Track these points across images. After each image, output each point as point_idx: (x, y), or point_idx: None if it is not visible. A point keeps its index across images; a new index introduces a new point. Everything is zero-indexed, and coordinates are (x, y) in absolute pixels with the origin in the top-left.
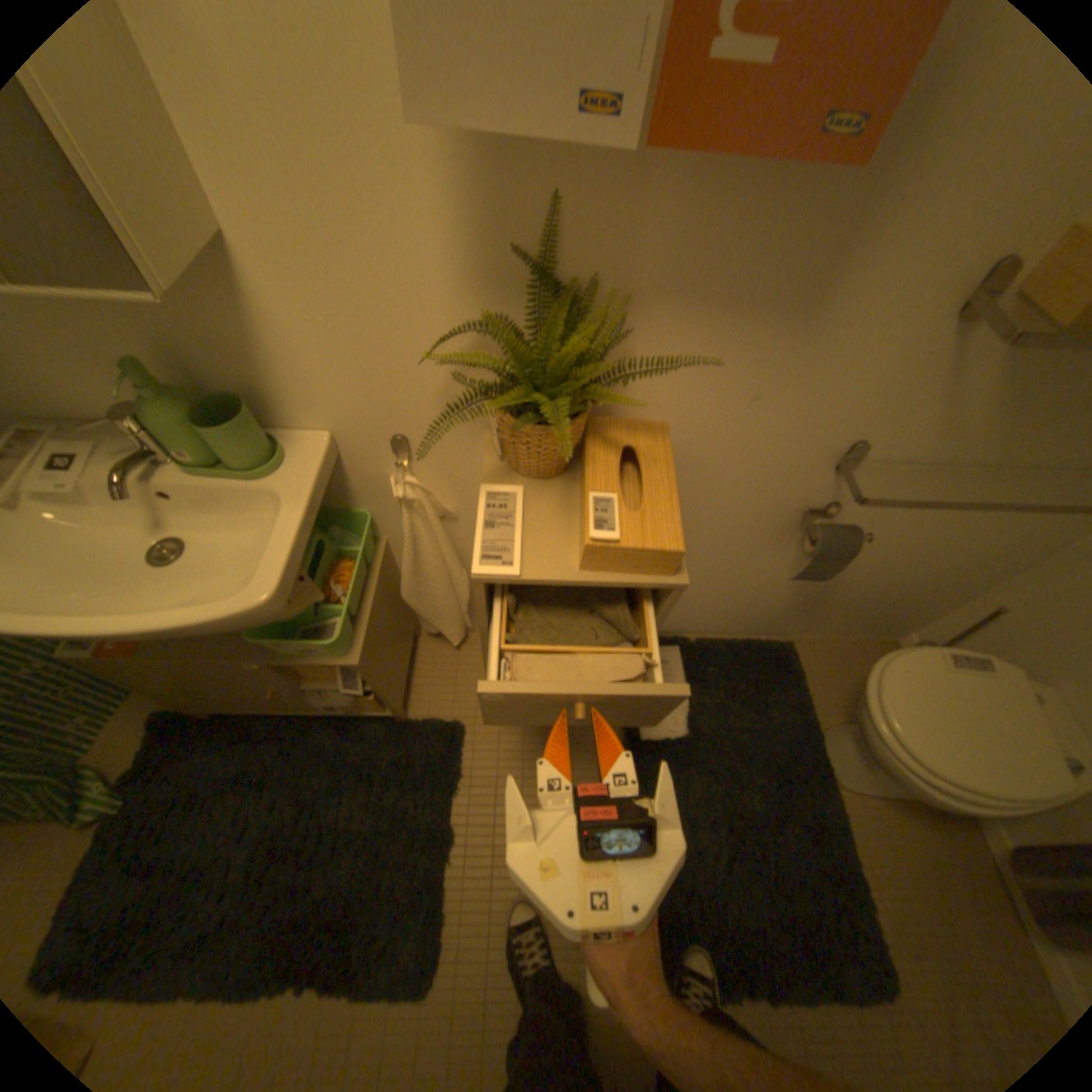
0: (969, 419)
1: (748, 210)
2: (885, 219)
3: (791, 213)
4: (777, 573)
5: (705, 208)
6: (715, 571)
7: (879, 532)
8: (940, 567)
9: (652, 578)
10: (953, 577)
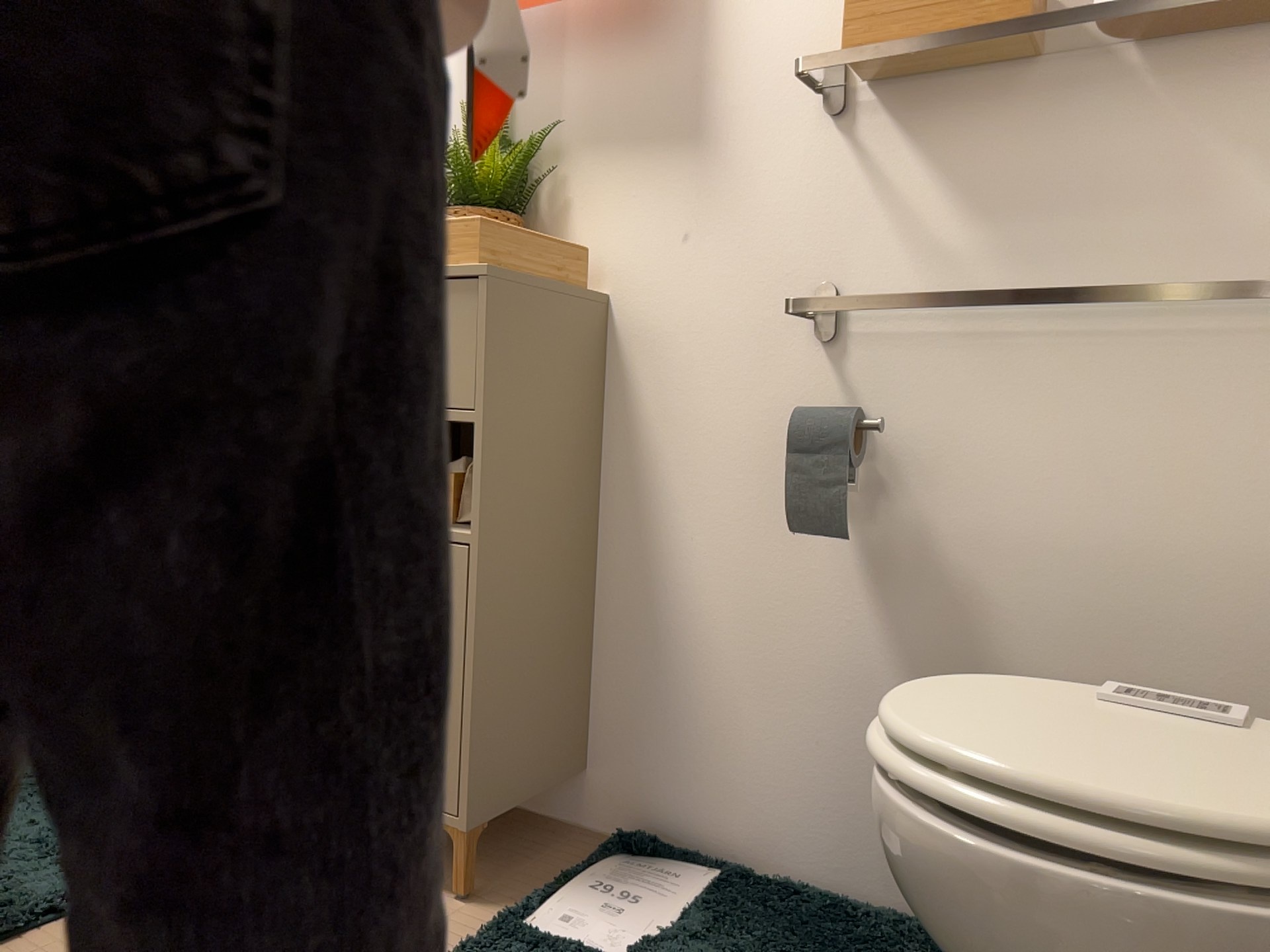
0: (941, 239)
1: (625, 75)
2: (719, 59)
3: (654, 70)
4: (853, 618)
5: (598, 80)
6: (745, 601)
7: (973, 492)
8: (1191, 628)
9: (457, 266)
10: (1262, 678)
